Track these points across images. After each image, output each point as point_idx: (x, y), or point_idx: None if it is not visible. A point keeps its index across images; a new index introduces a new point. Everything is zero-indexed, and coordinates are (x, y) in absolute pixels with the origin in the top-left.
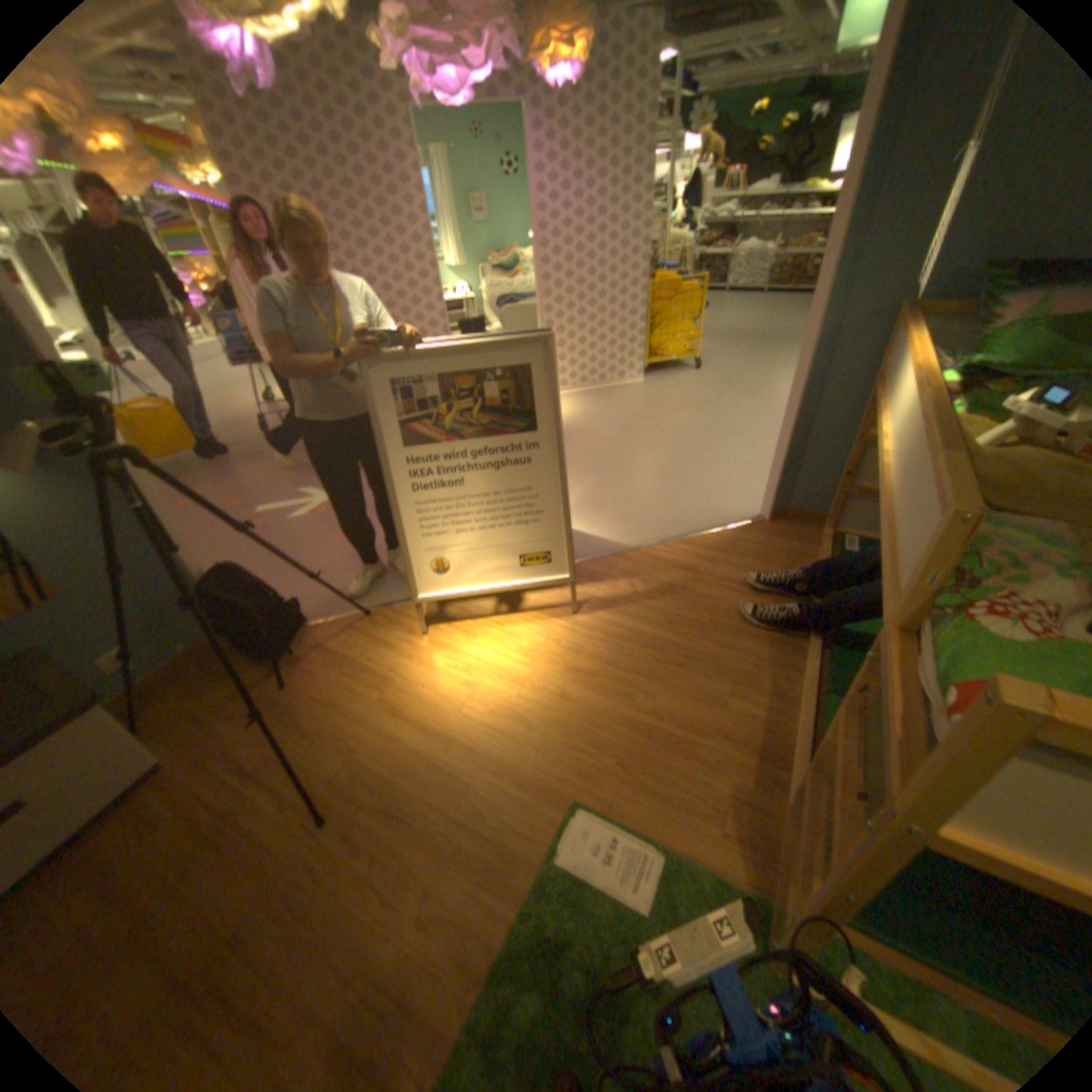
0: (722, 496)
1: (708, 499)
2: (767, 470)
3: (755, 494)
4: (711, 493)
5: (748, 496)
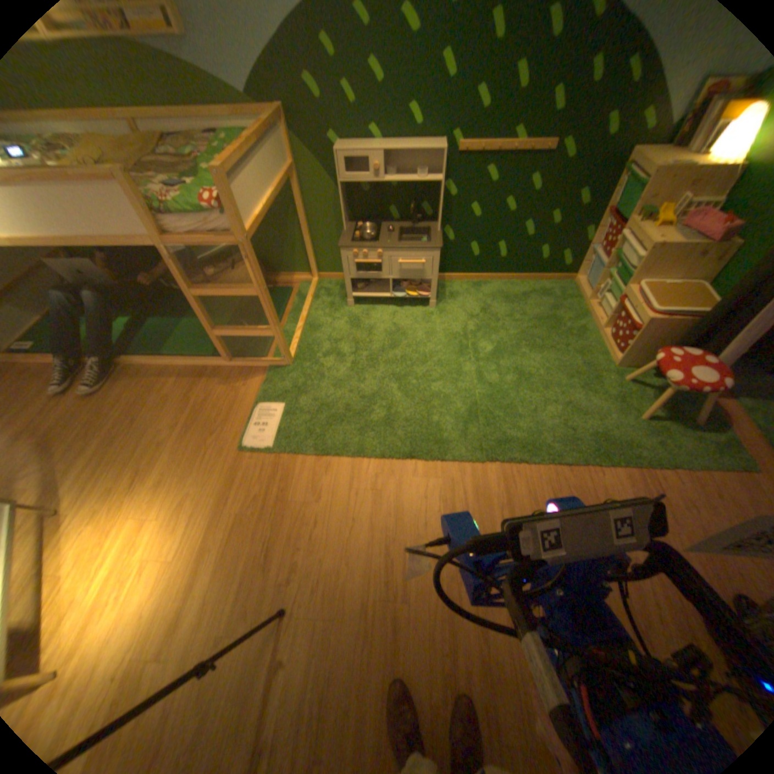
0: None
1: None
2: None
3: None
4: None
5: None
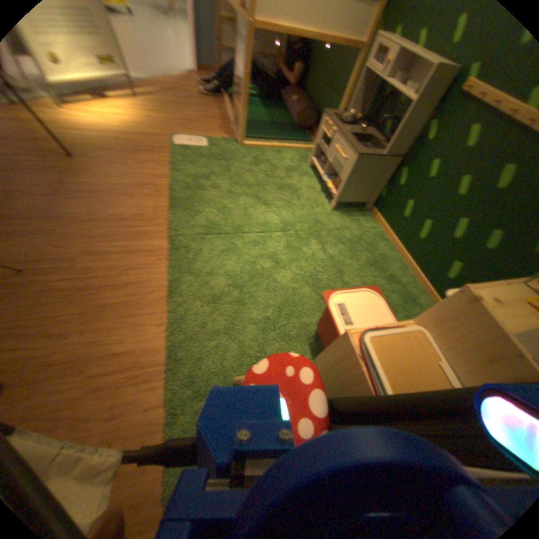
0: (172, 63)
1: (166, 64)
2: (185, 56)
3: (185, 63)
4: (166, 62)
5: (182, 63)
